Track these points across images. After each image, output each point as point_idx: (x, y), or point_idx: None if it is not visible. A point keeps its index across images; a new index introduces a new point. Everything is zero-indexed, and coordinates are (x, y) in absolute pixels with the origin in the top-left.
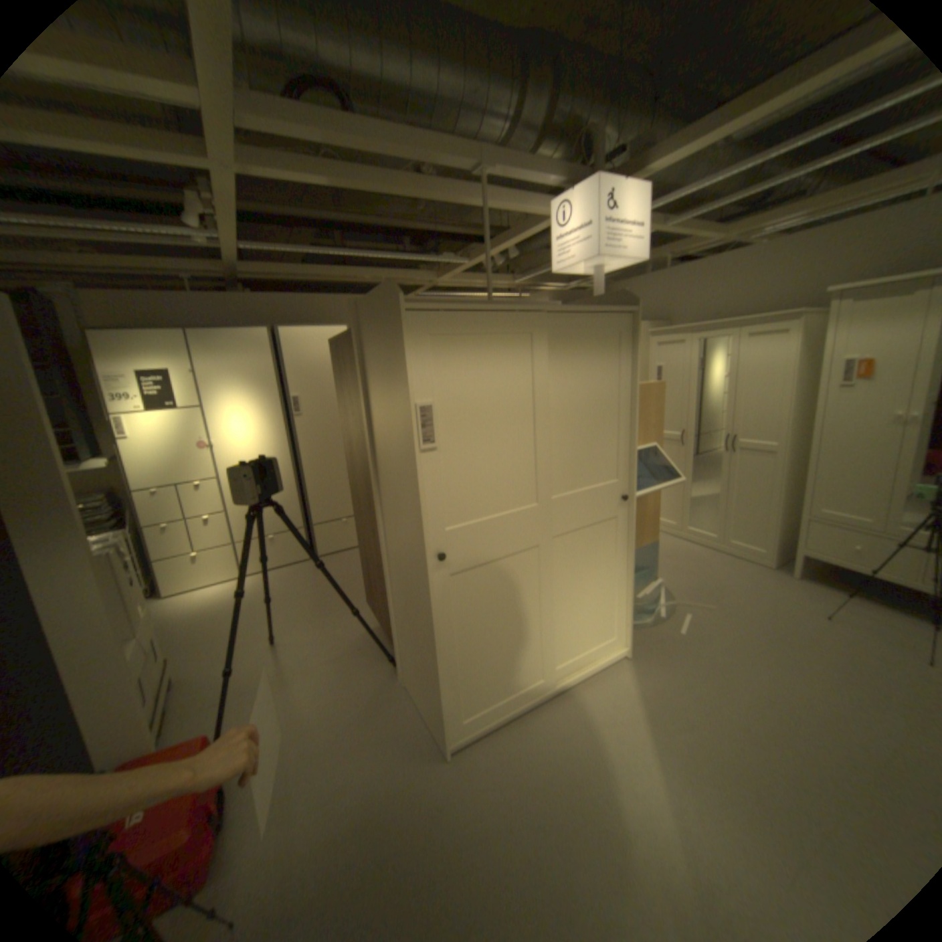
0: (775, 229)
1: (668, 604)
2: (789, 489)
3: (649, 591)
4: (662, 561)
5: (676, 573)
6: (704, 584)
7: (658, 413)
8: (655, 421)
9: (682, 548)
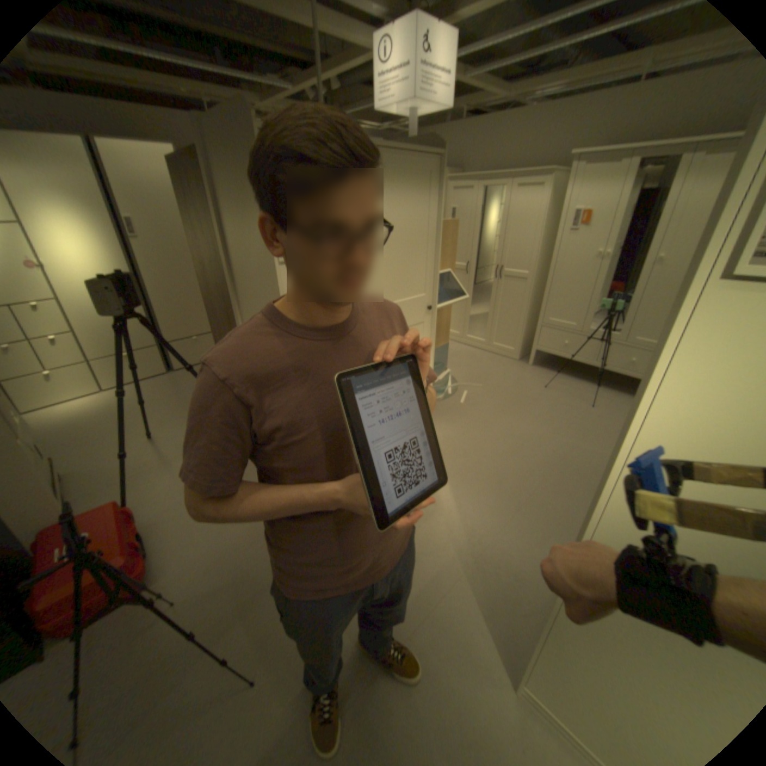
0: (544, 94)
1: (452, 386)
2: (532, 305)
3: (441, 378)
4: (449, 359)
5: (458, 366)
6: (475, 372)
7: (452, 246)
8: (450, 252)
9: (462, 350)
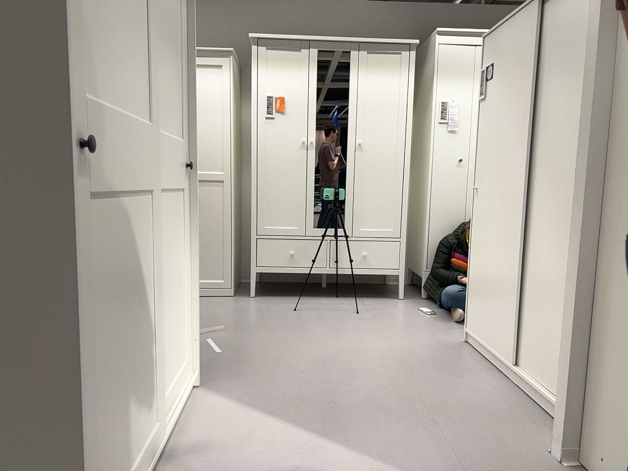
0: None
1: None
2: (234, 214)
3: None
4: None
5: None
6: None
7: None
8: None
9: None
